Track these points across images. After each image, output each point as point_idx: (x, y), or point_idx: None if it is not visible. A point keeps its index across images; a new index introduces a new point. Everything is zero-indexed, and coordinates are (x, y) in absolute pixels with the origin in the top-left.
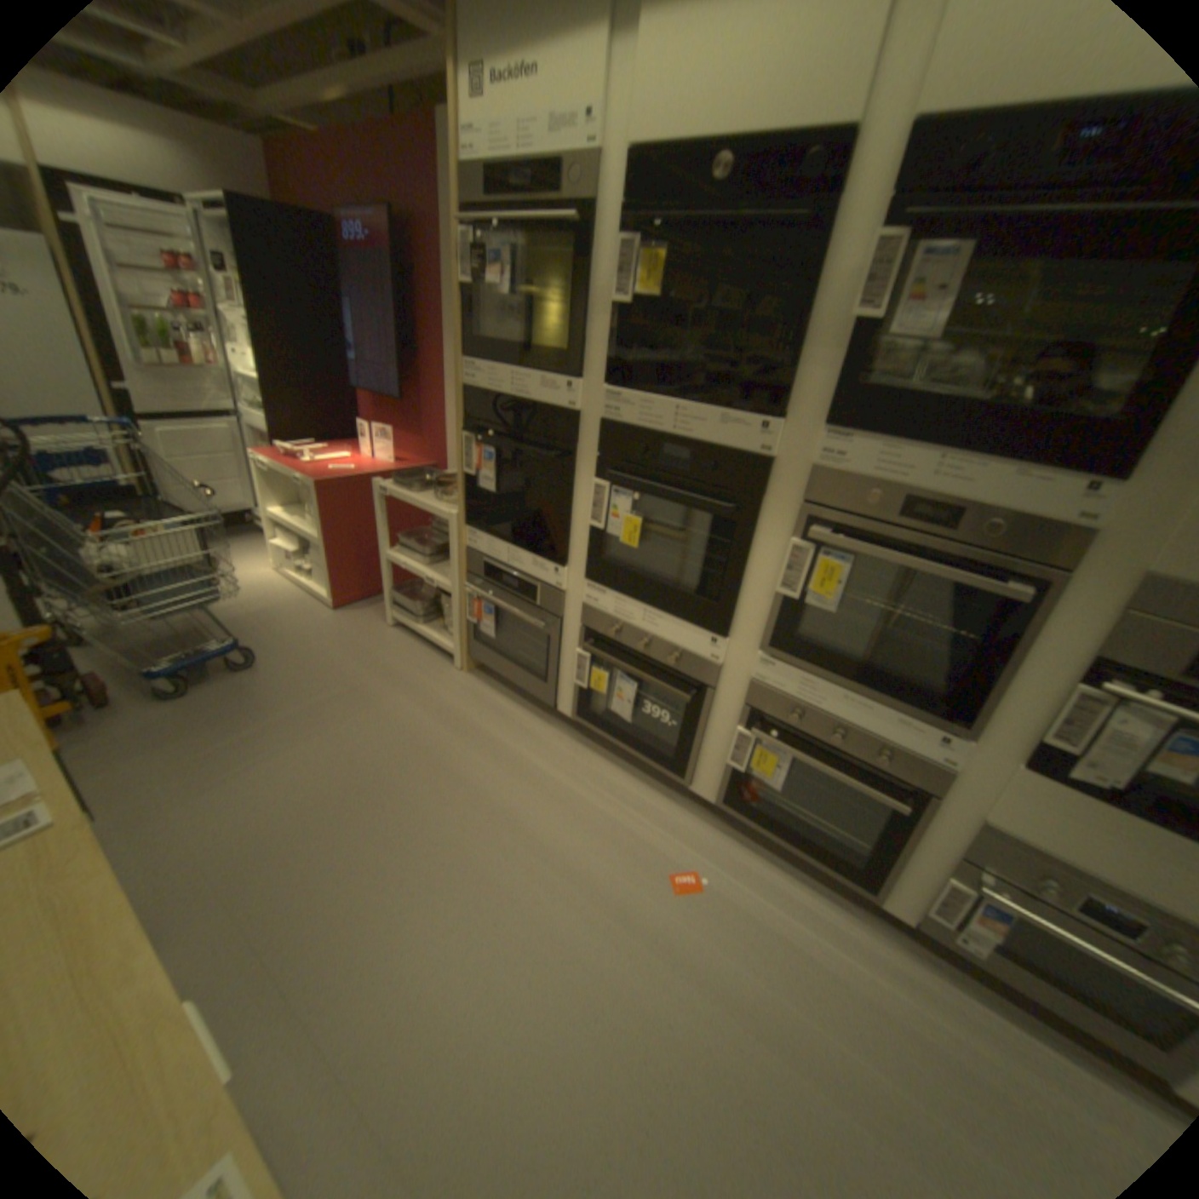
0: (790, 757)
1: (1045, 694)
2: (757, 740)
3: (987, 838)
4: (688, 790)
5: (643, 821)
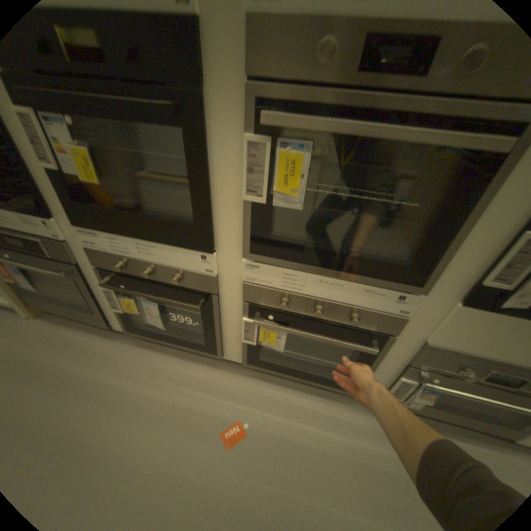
0: (286, 332)
1: (488, 243)
2: (259, 323)
3: (427, 352)
4: (222, 357)
5: (195, 391)
